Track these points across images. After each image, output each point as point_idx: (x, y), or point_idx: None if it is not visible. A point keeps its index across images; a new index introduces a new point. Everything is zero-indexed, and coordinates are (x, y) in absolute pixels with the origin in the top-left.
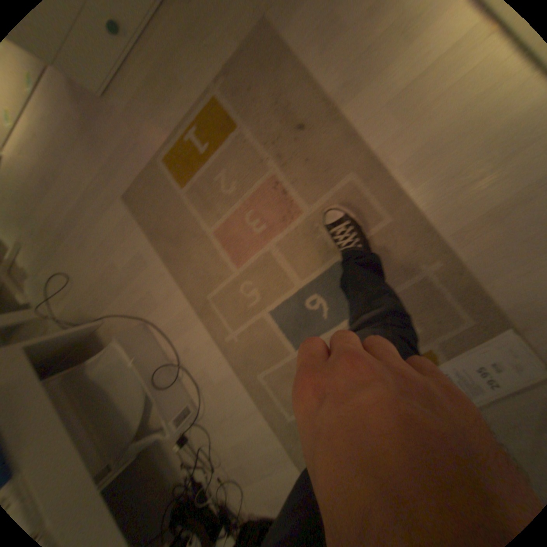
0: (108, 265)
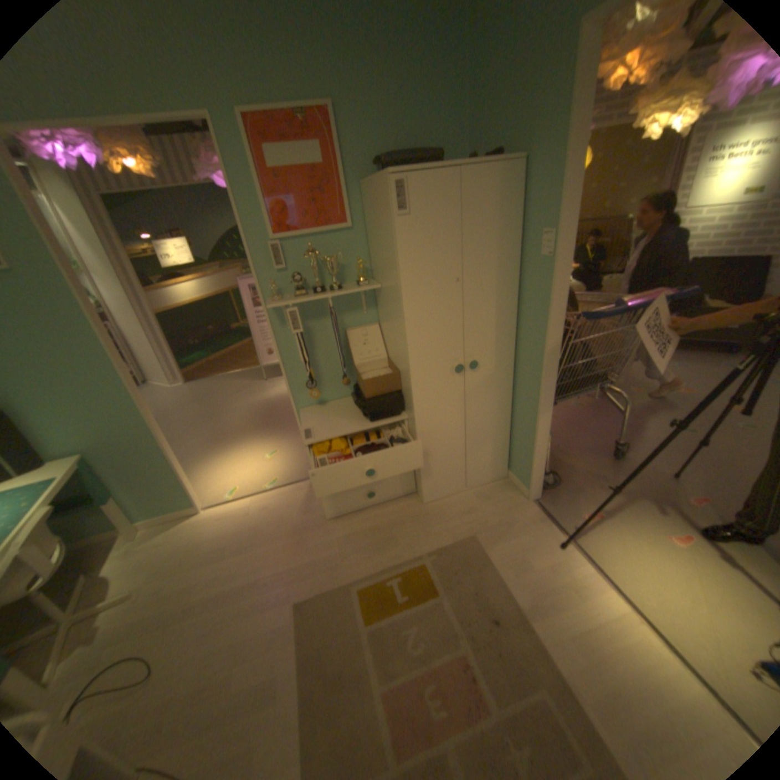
0: (224, 679)
